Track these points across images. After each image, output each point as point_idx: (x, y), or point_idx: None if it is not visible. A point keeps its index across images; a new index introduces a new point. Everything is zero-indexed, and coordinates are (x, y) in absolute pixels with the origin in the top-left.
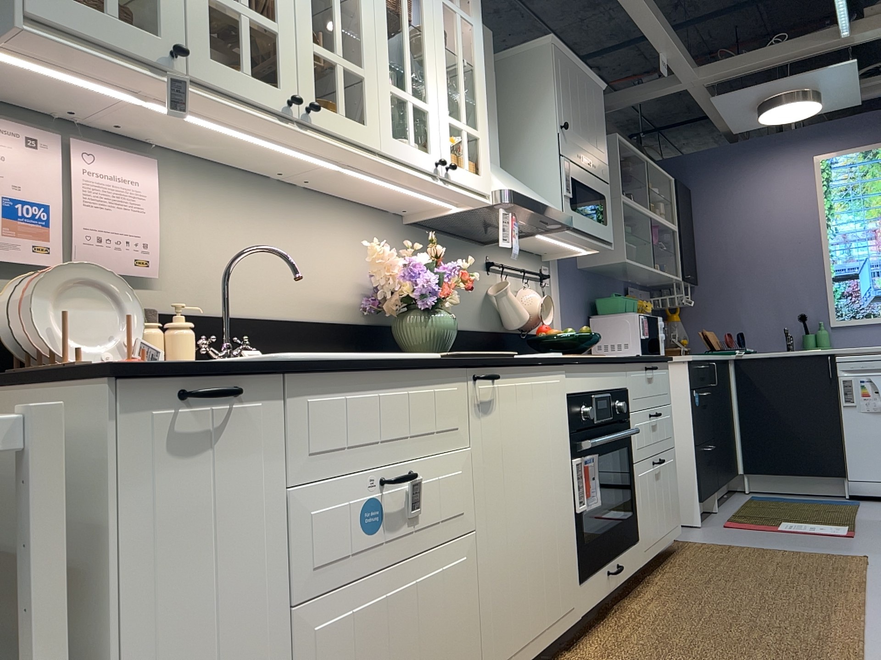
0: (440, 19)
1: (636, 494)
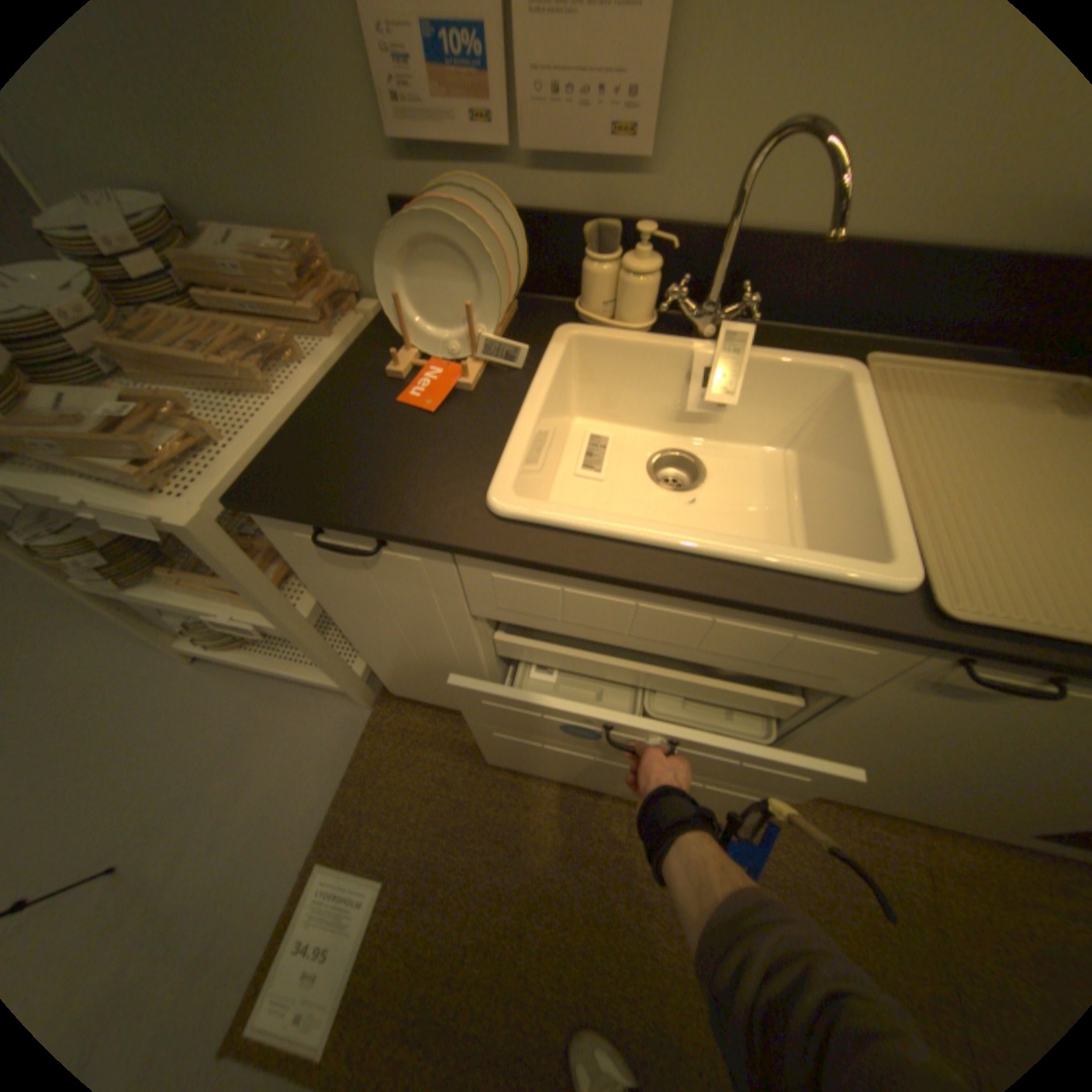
0: None
1: None
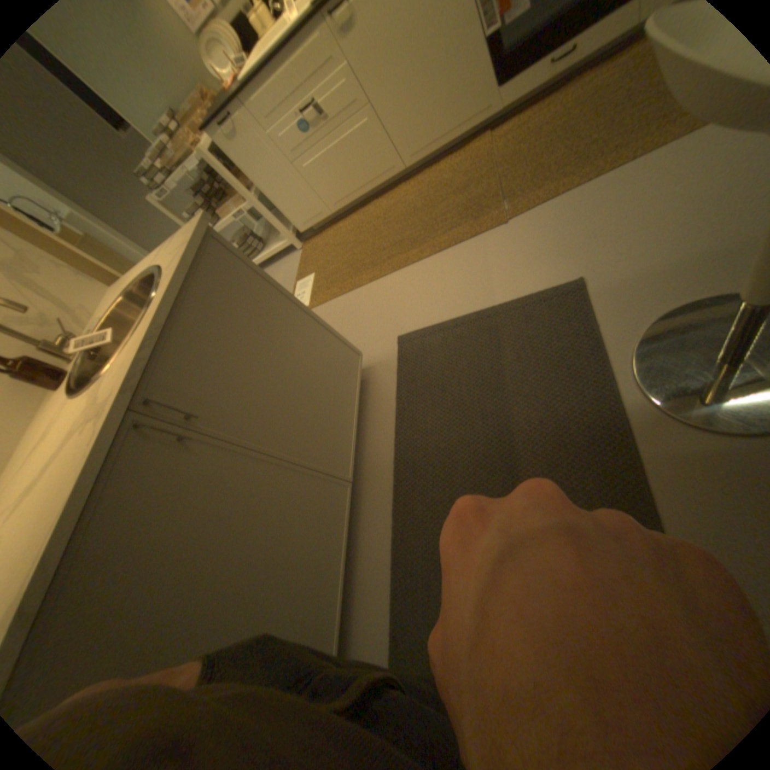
0: None
1: None
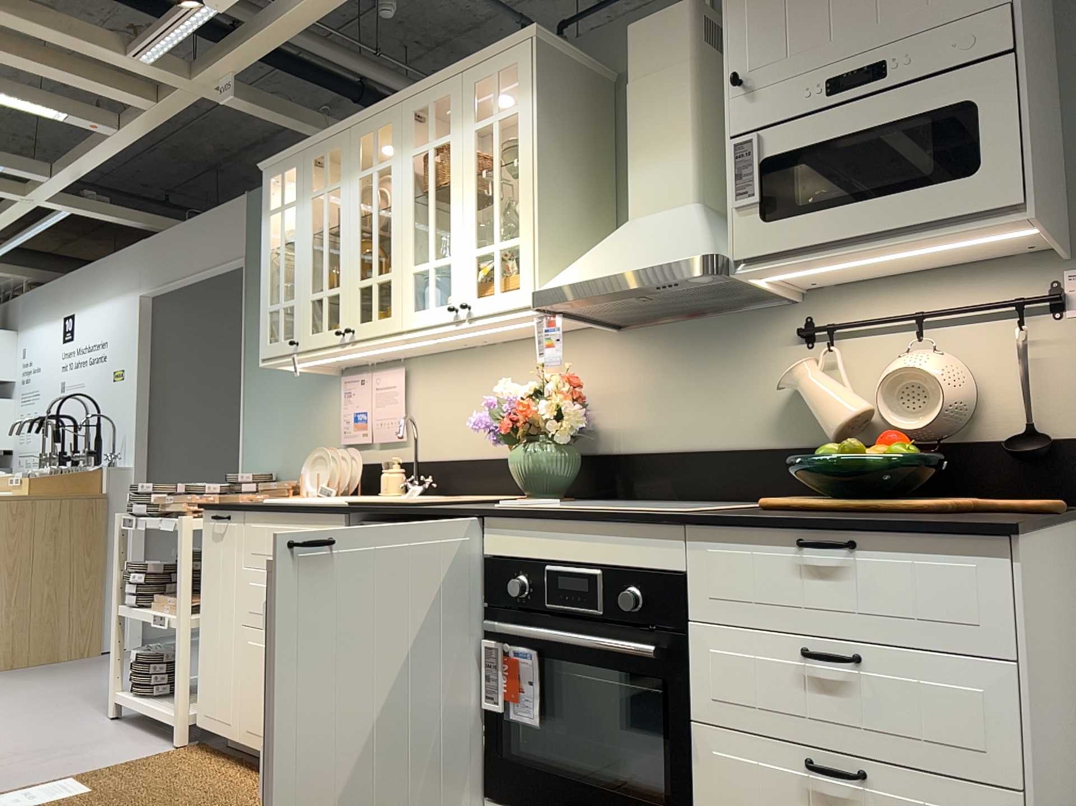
0: (469, 152)
1: (694, 783)
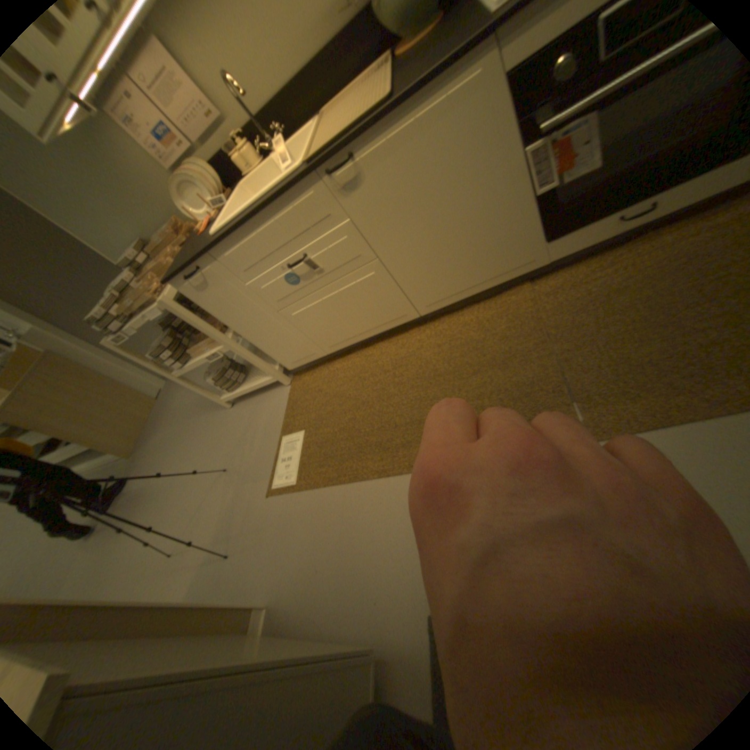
0: None
1: None
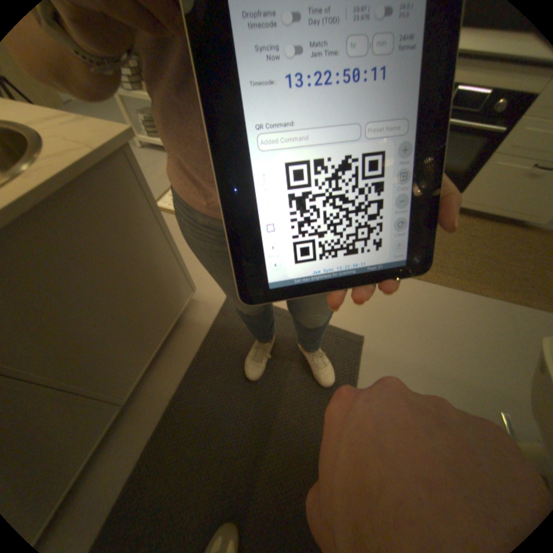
0: None
1: (481, 170)
